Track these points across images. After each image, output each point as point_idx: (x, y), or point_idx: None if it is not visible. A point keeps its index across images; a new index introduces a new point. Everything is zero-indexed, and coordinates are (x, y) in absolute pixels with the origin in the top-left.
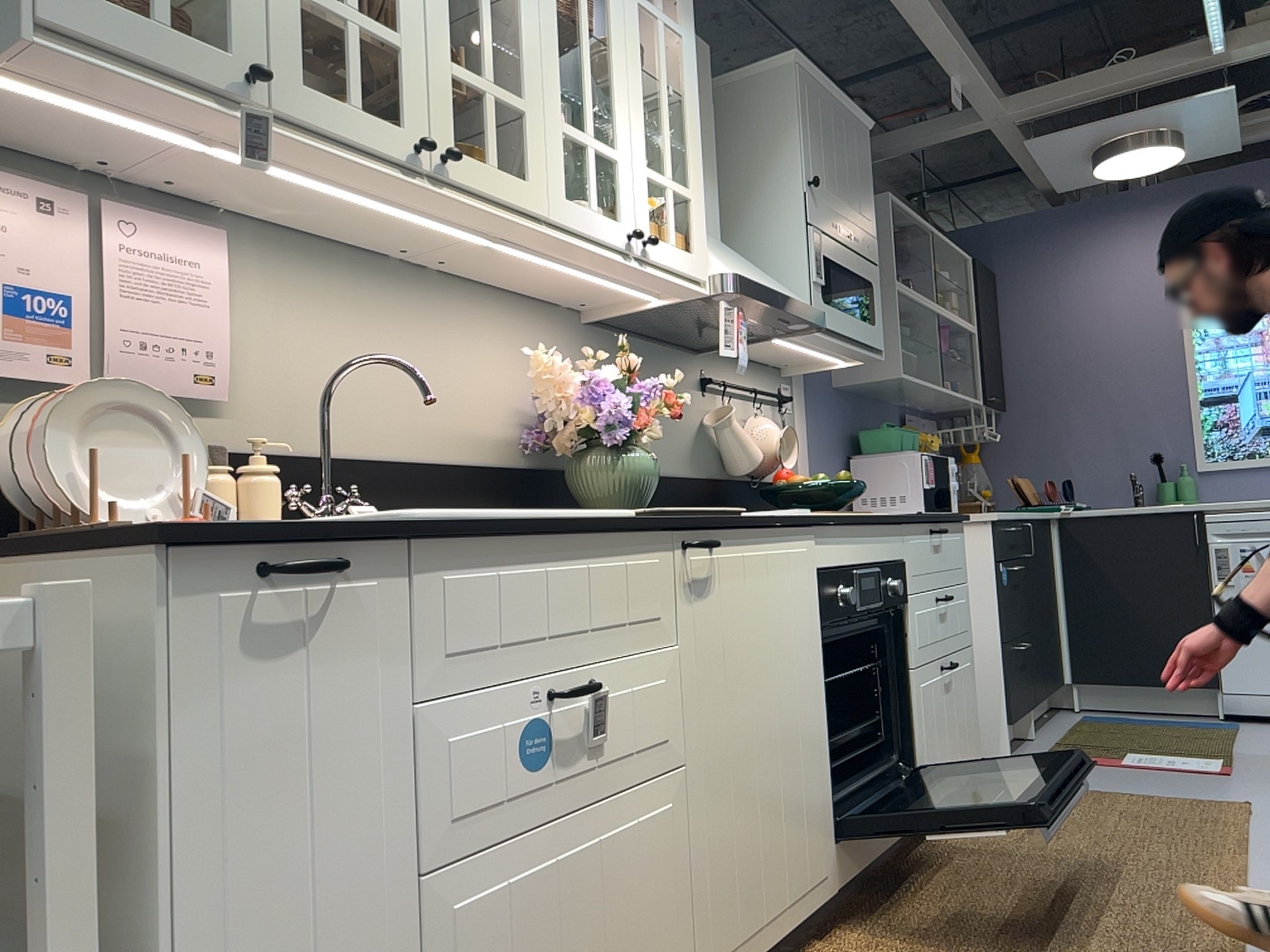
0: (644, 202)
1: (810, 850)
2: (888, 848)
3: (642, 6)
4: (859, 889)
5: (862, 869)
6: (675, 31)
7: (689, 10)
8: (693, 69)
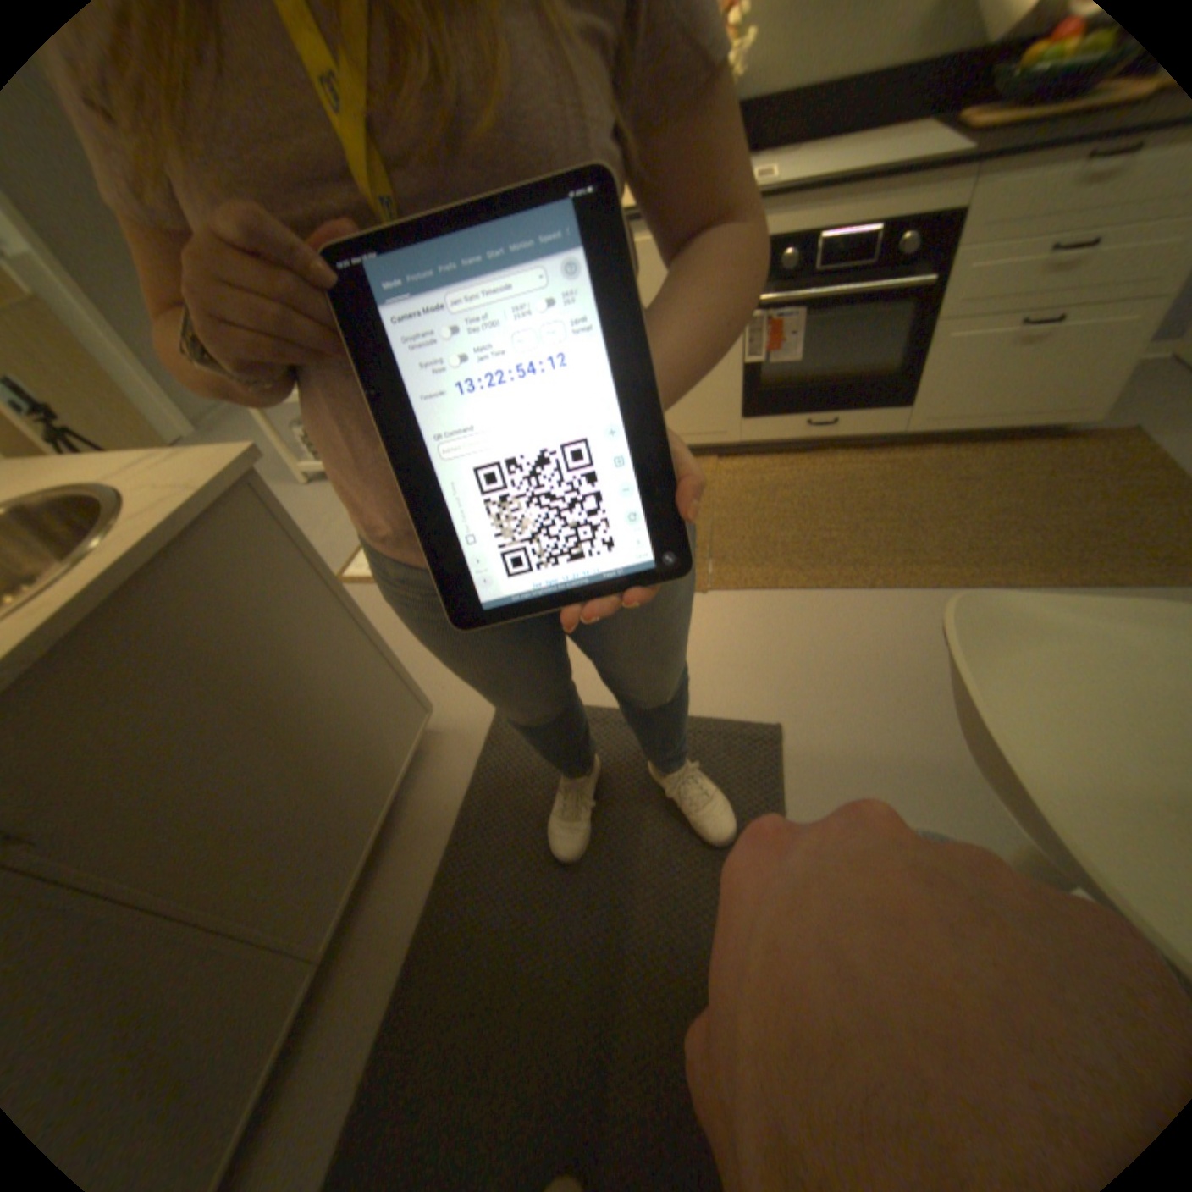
0: None
1: (705, 414)
2: (827, 435)
3: None
4: (804, 447)
5: (779, 437)
6: None
7: None
8: None
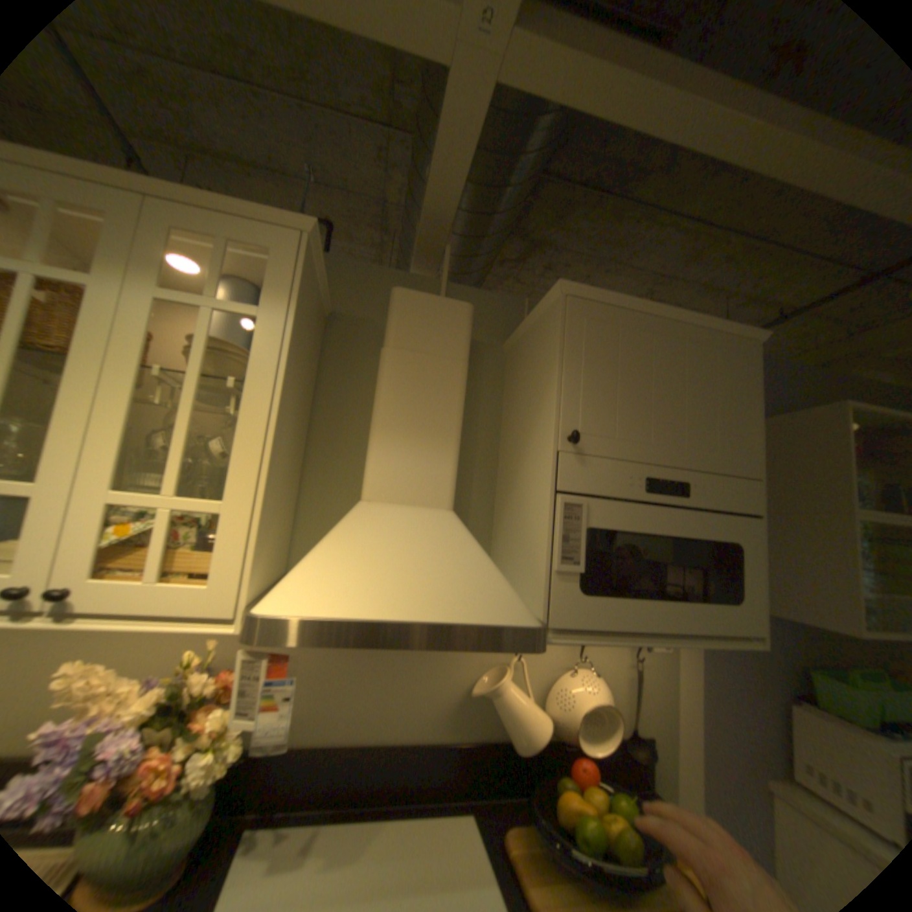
0: (83, 537)
1: None
2: None
3: (159, 296)
4: None
5: None
6: (238, 310)
7: (282, 280)
8: (270, 347)
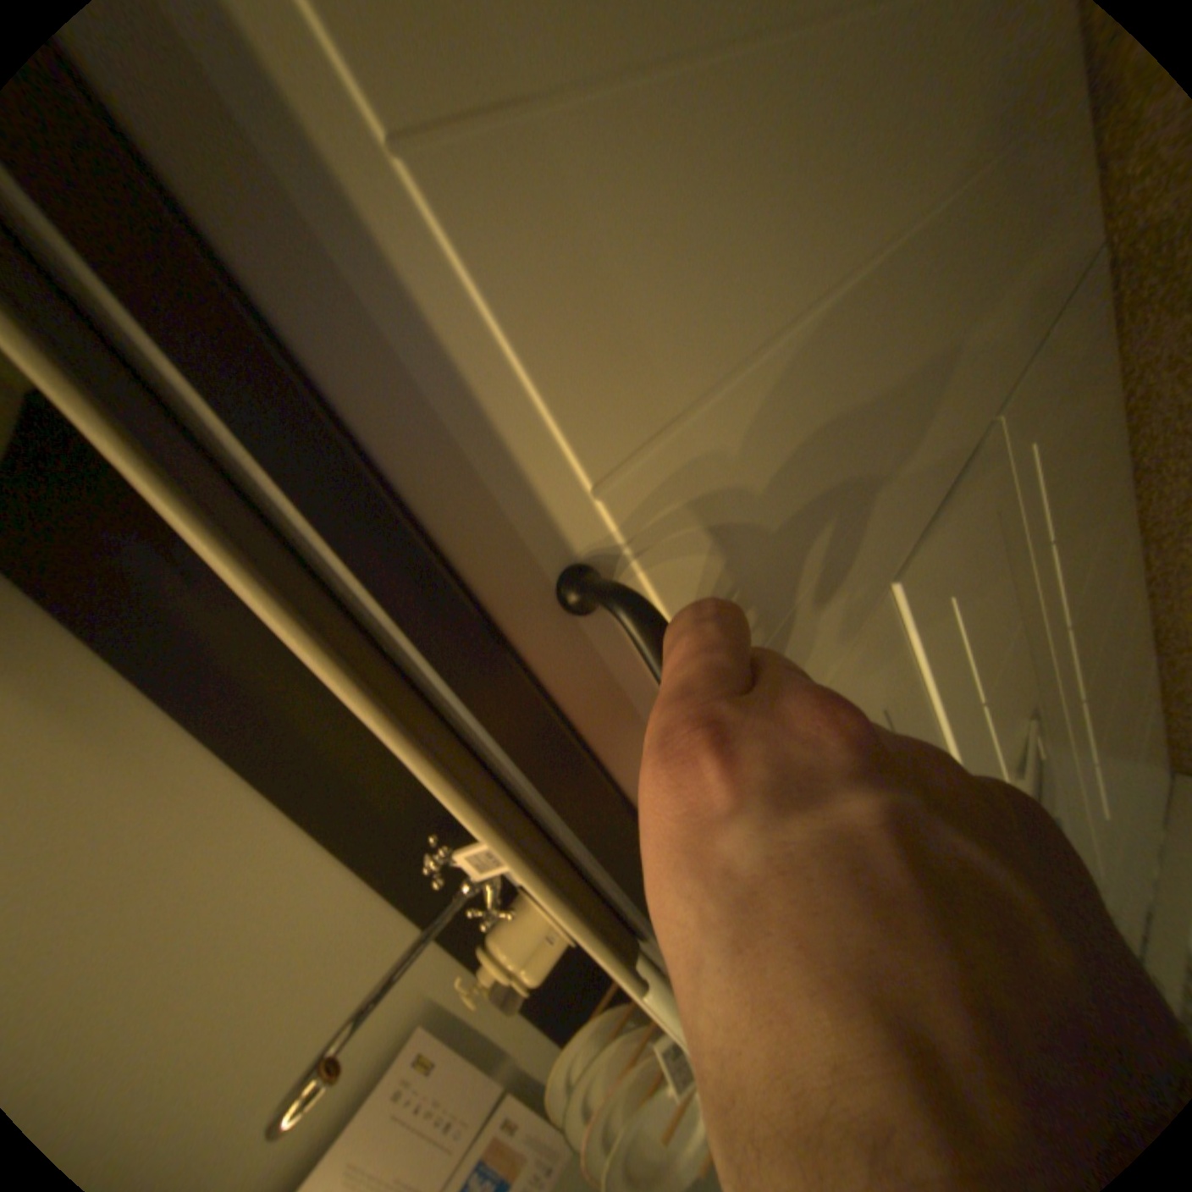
0: None
1: None
2: None
3: None
4: None
5: None
6: None
7: None
8: None
